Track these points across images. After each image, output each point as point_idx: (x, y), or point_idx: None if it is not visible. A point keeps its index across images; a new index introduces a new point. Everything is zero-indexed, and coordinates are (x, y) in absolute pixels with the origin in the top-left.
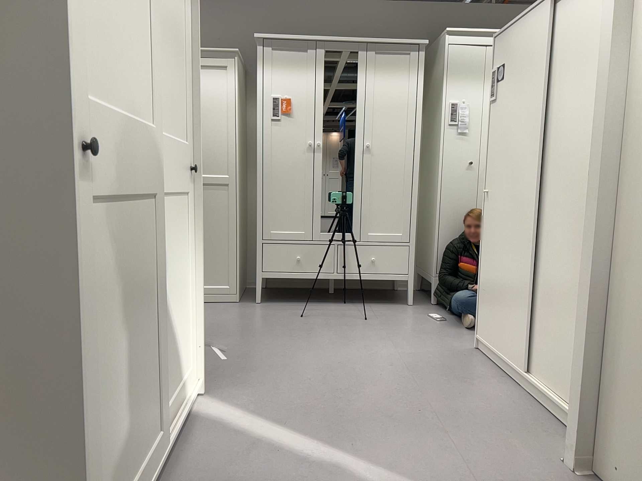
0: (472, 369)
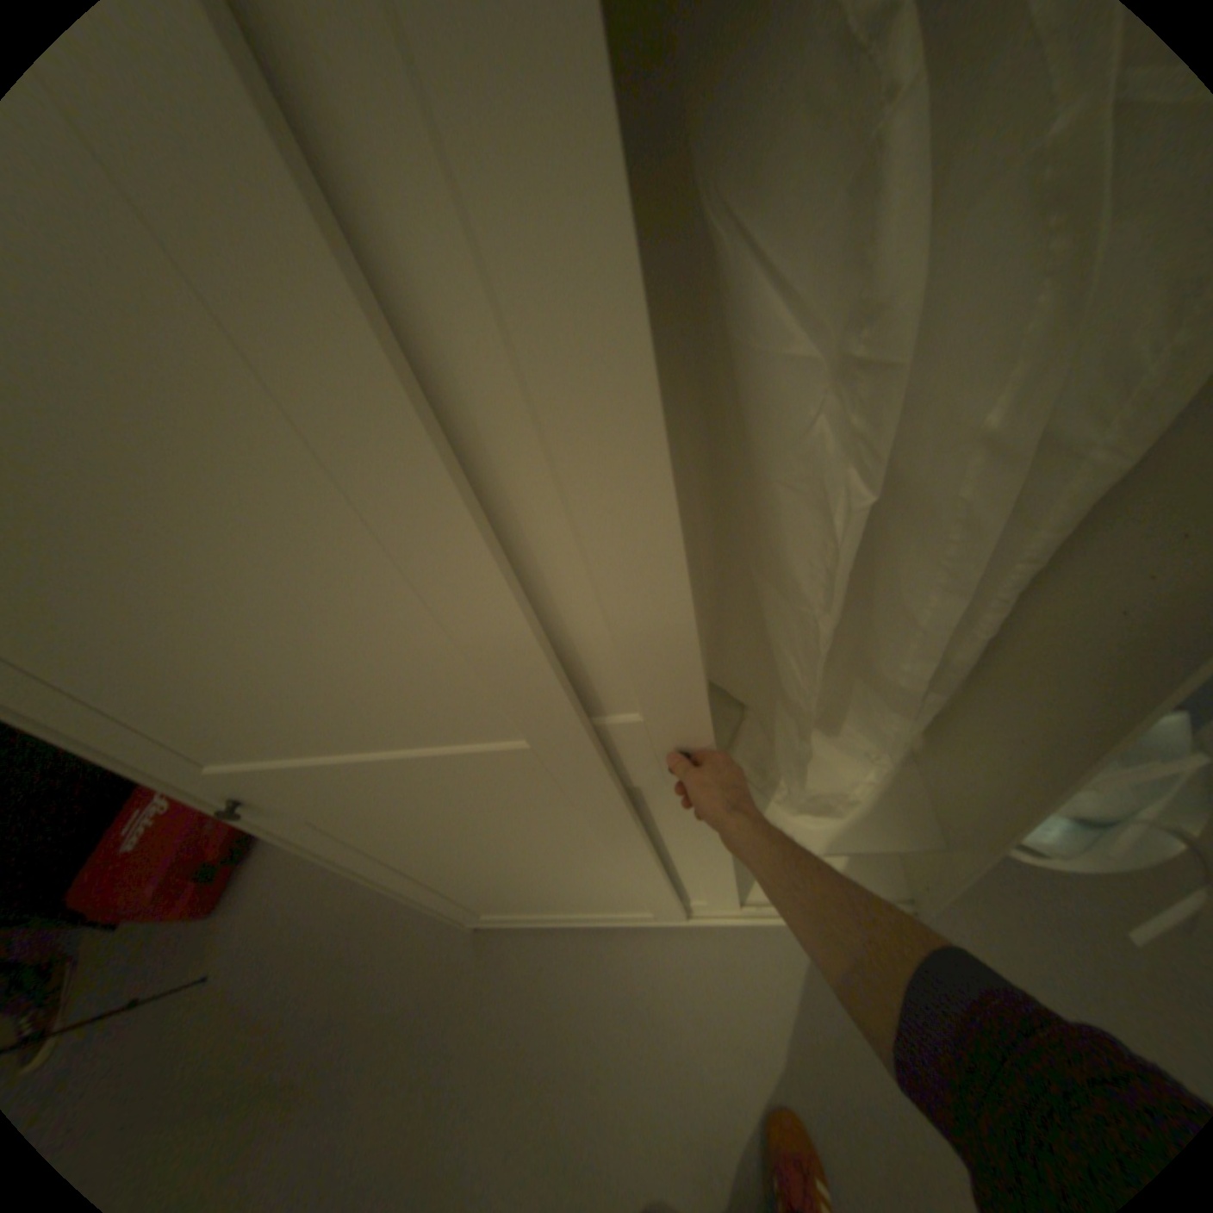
0: None
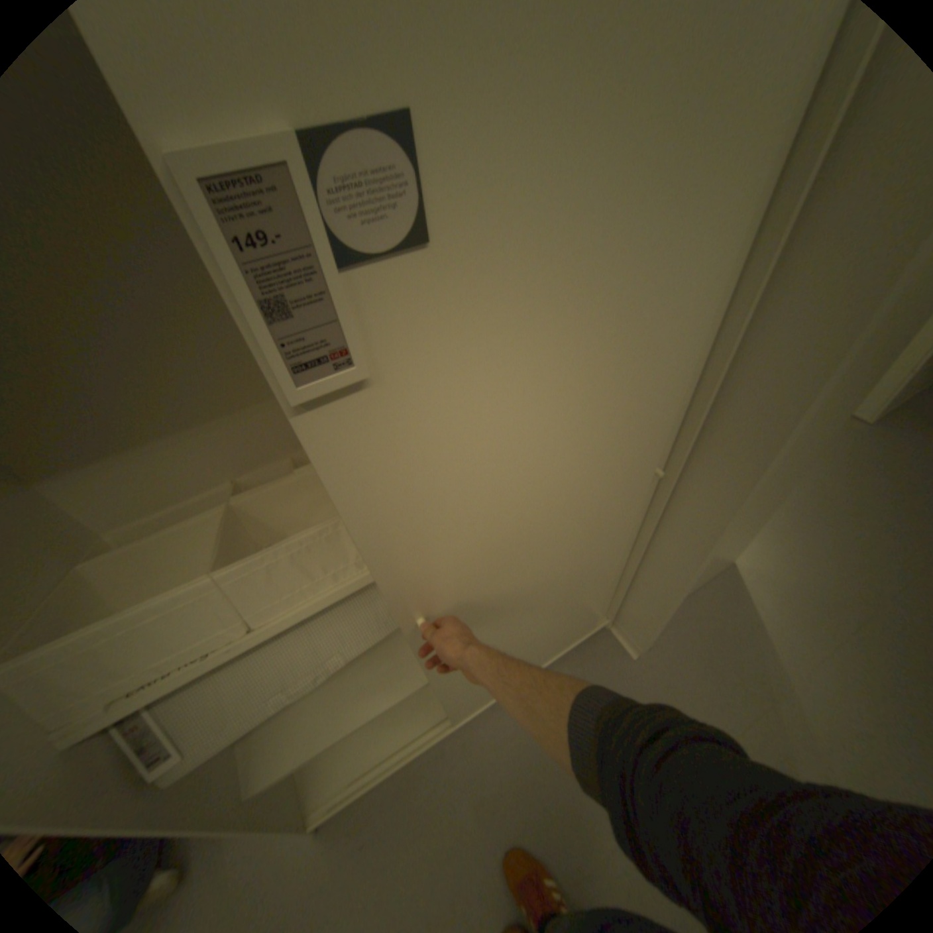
0: (414, 828)
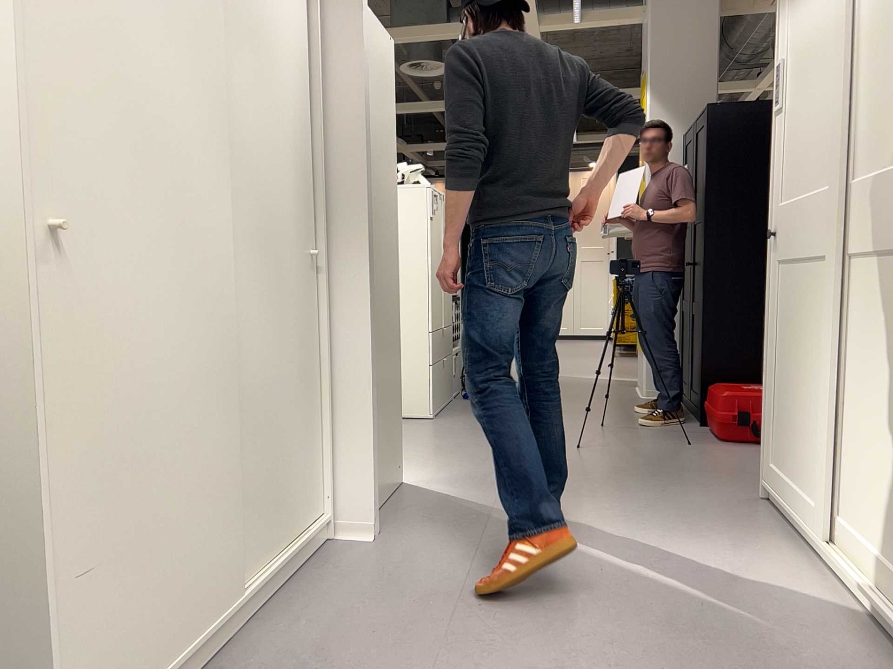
0: None
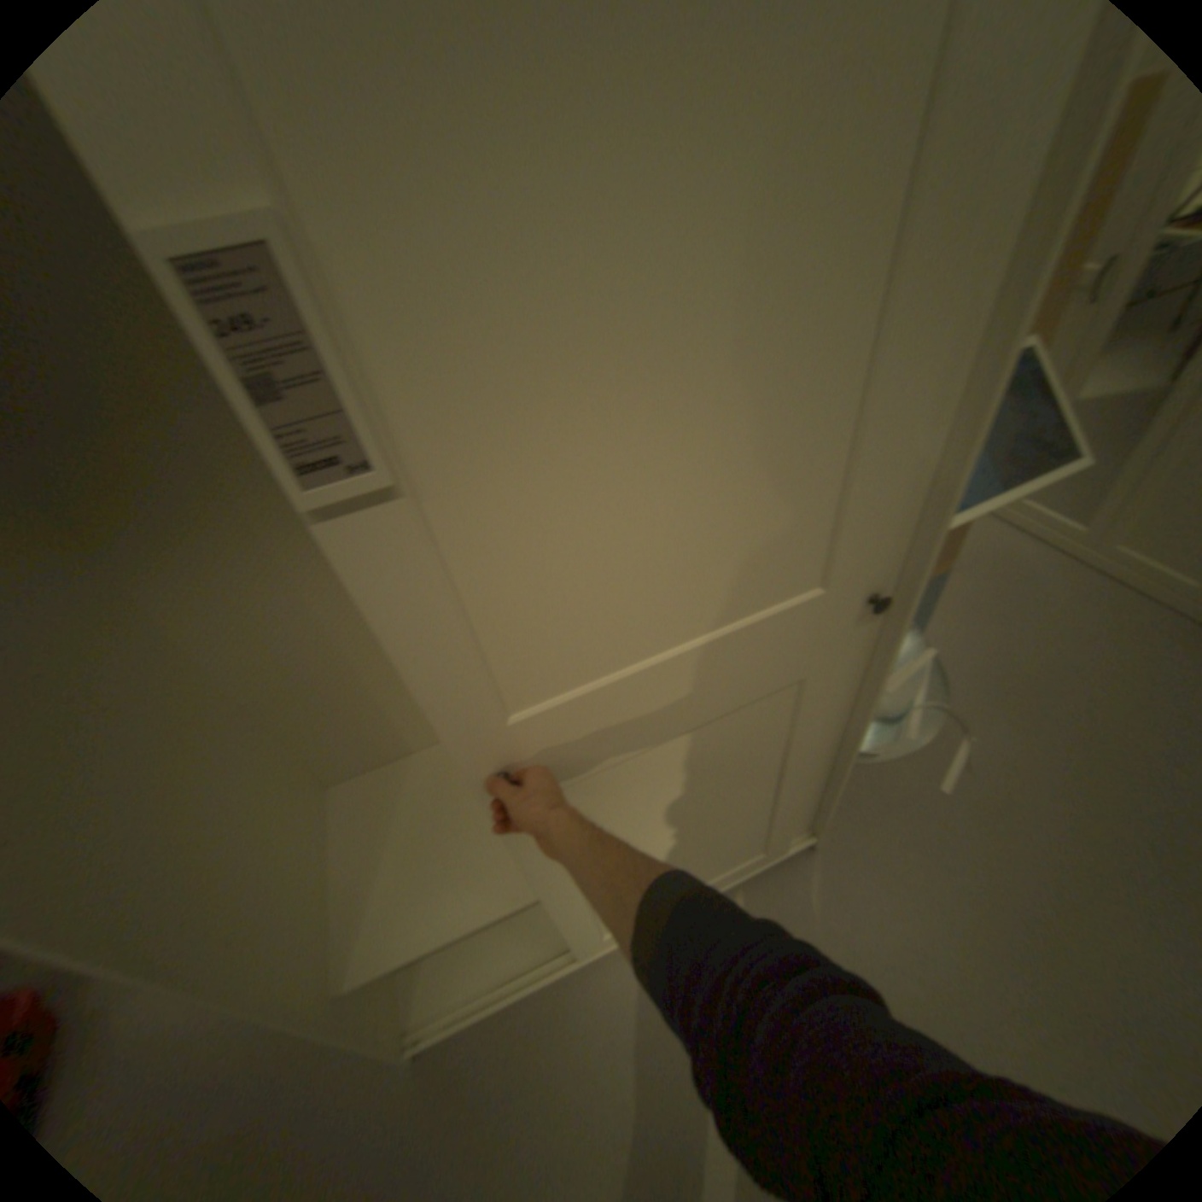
0: None
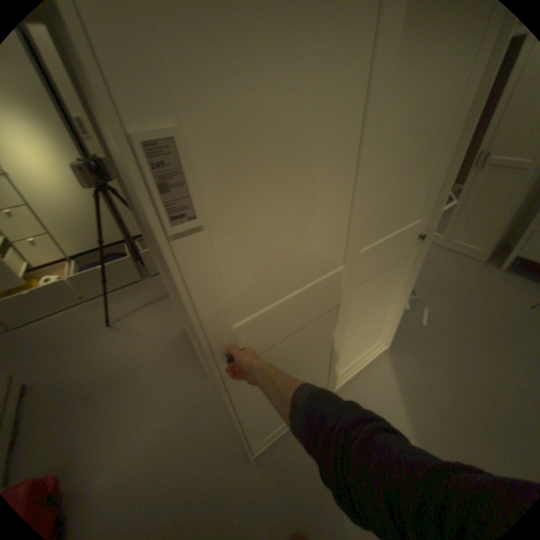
0: None
